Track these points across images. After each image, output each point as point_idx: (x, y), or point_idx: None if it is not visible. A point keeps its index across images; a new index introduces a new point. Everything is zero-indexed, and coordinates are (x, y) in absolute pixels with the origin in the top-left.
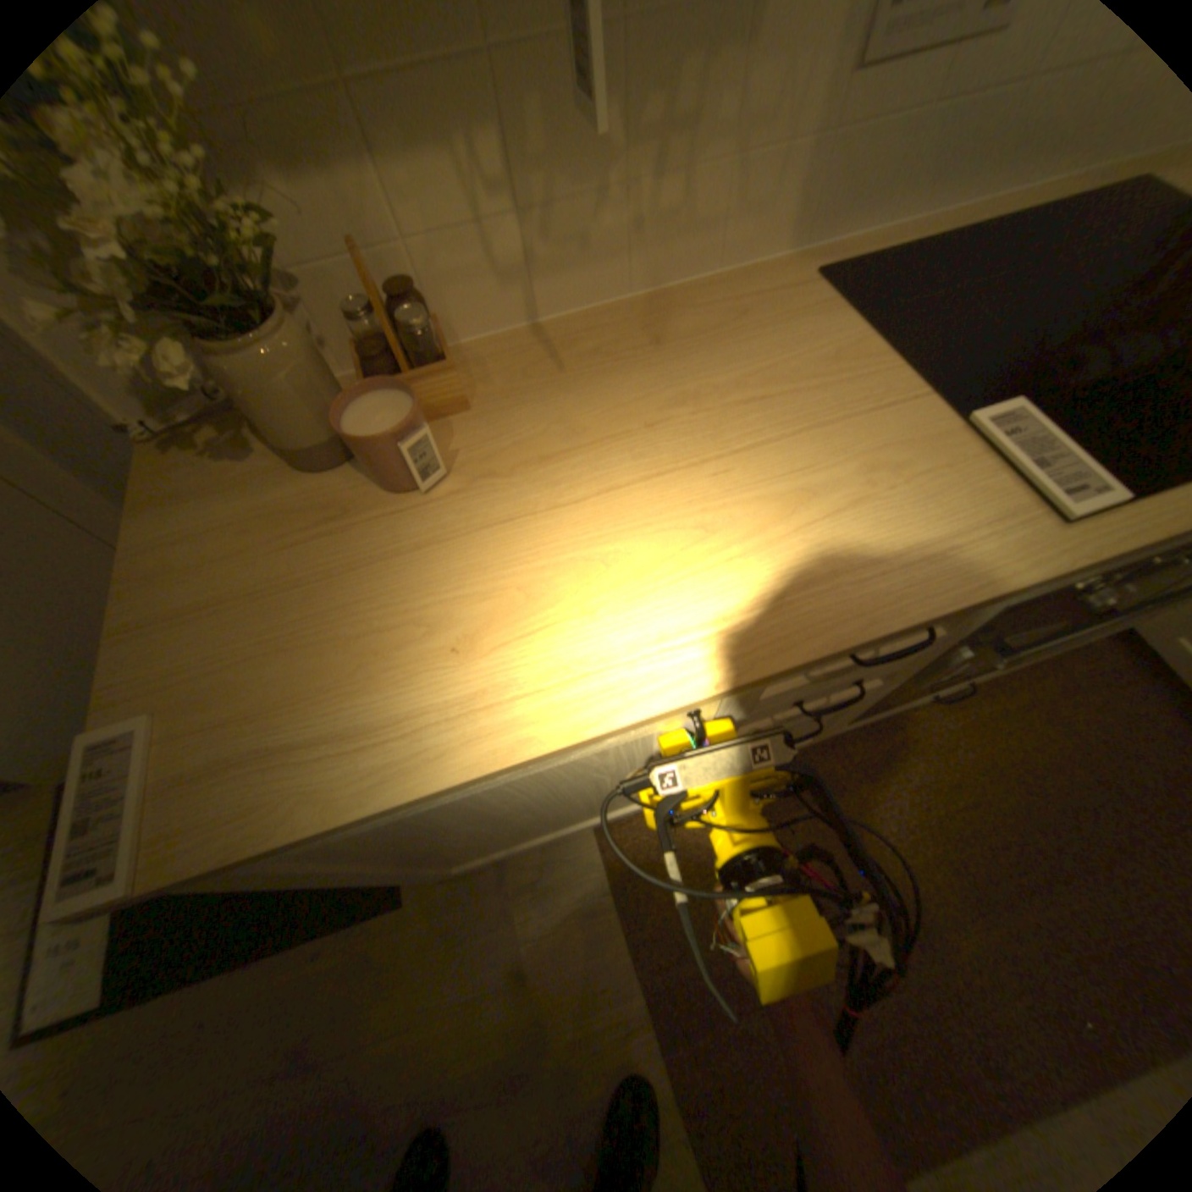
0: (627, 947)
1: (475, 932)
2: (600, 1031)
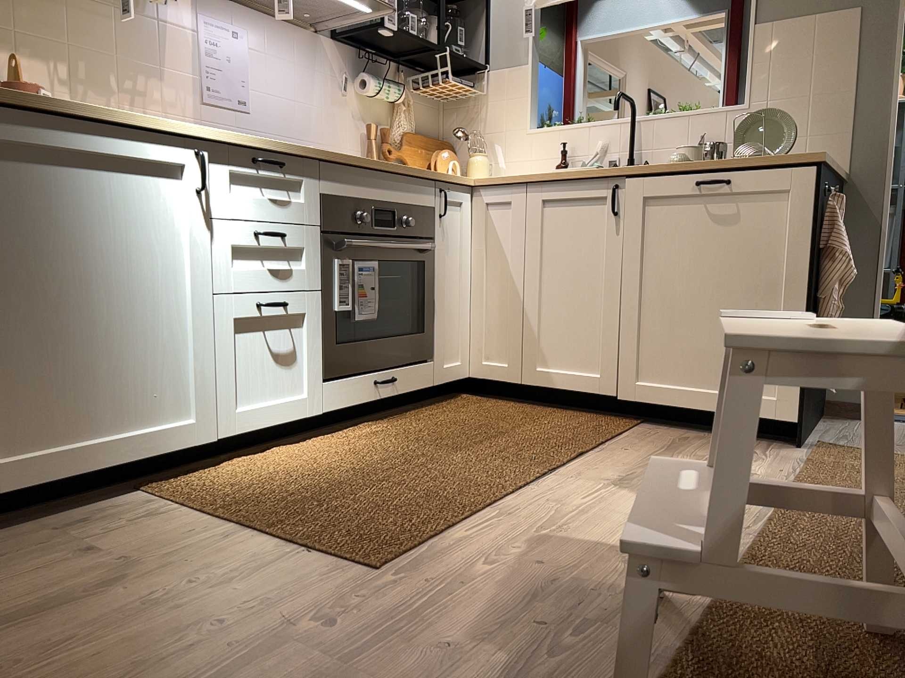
0: (204, 509)
1: (24, 548)
2: (197, 536)
